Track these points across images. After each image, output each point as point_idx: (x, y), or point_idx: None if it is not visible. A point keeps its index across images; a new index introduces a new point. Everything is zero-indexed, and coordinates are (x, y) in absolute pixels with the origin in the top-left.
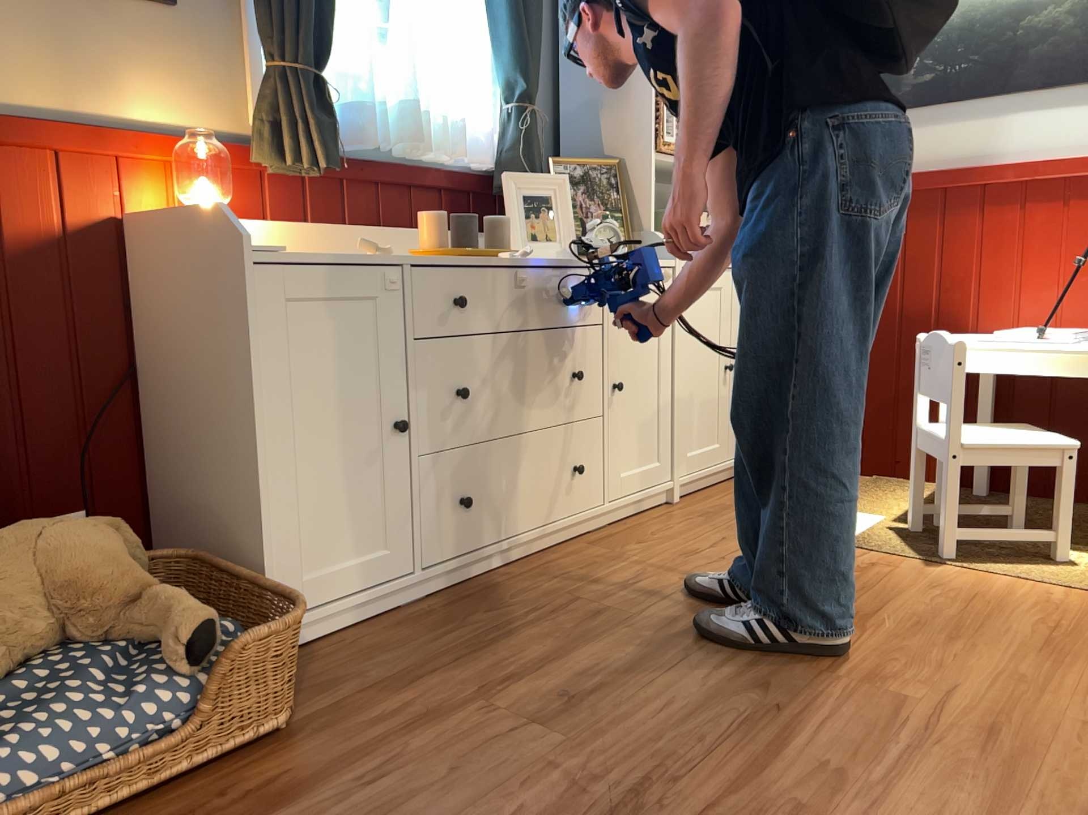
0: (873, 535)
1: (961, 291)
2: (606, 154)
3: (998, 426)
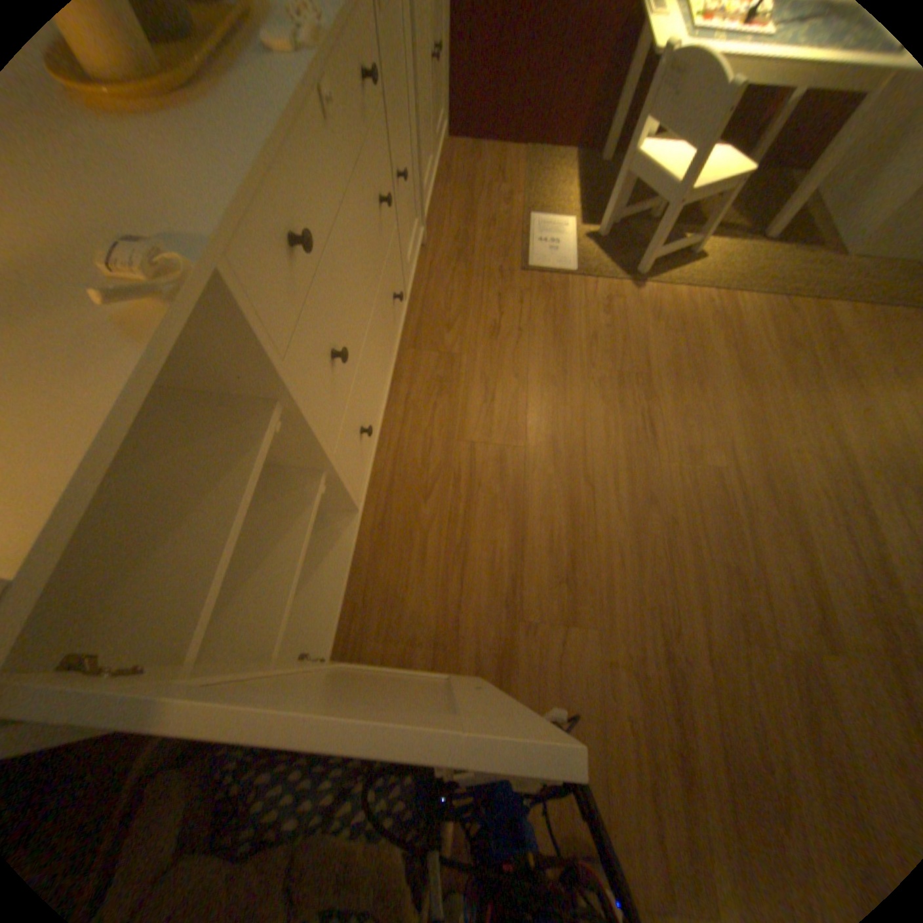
0: (584, 253)
1: None
2: None
3: (683, 137)
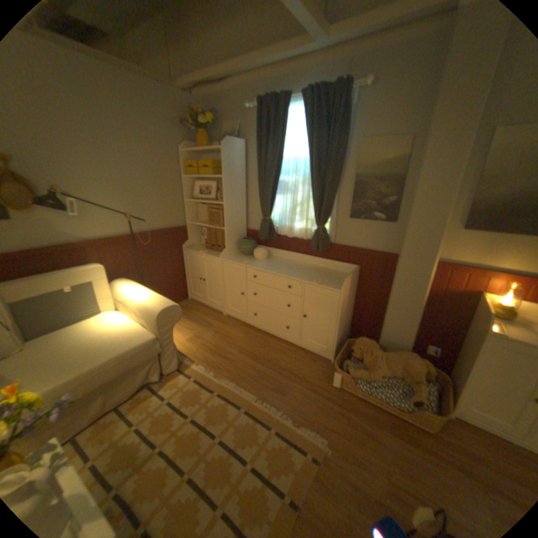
0: None
1: None
2: None
3: None
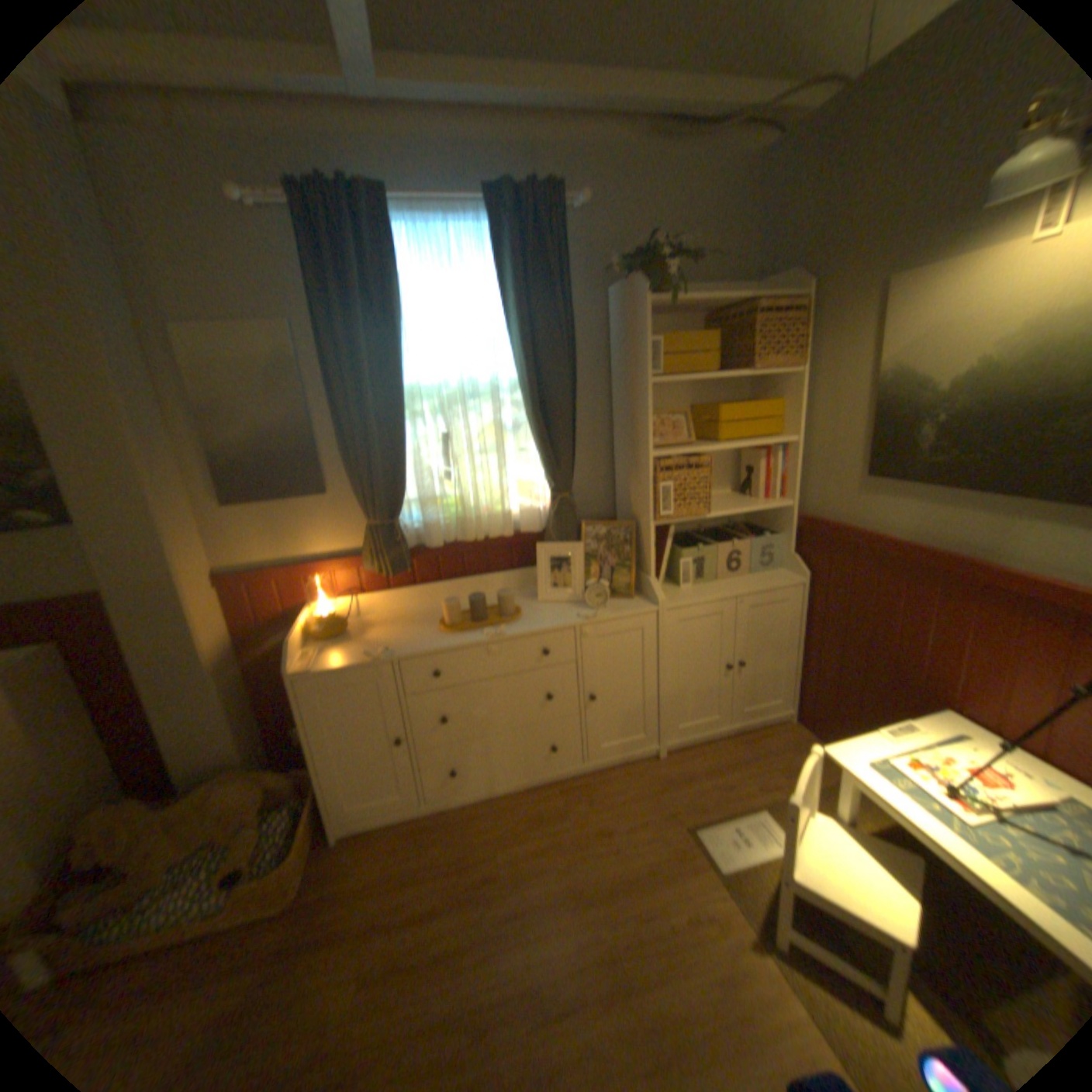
0: (758, 879)
1: (954, 672)
2: (632, 513)
3: (887, 857)
